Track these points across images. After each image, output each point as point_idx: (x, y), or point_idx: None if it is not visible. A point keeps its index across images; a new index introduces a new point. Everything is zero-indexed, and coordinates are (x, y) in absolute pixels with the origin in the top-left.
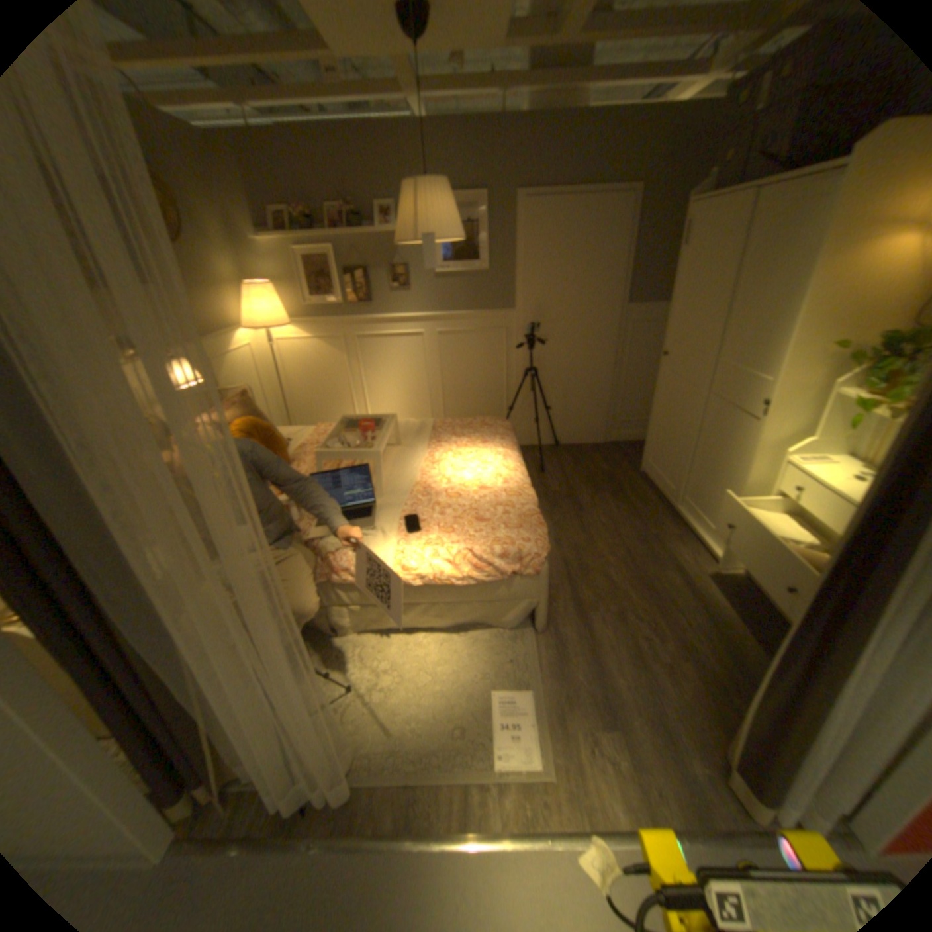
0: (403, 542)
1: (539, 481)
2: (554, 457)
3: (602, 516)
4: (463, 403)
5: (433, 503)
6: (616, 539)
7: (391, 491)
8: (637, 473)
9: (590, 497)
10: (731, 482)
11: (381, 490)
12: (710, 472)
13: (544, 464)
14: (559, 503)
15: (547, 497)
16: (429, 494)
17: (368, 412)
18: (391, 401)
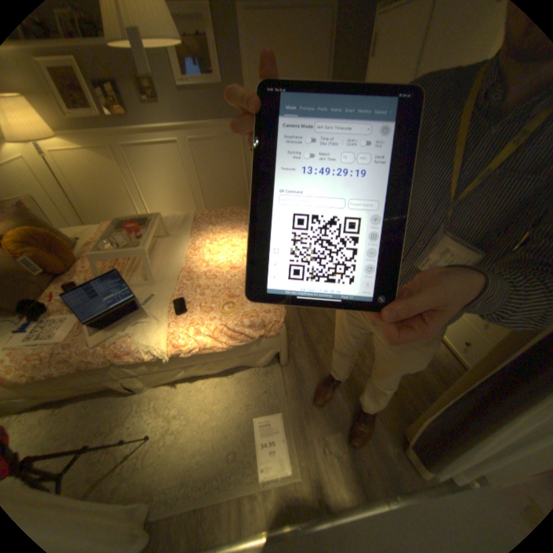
0: (170, 325)
1: None
2: None
3: None
4: (217, 195)
5: (194, 286)
6: None
7: (160, 278)
8: None
9: None
10: None
11: (152, 279)
12: None
13: None
14: None
15: None
16: (191, 278)
17: (145, 207)
18: (162, 197)
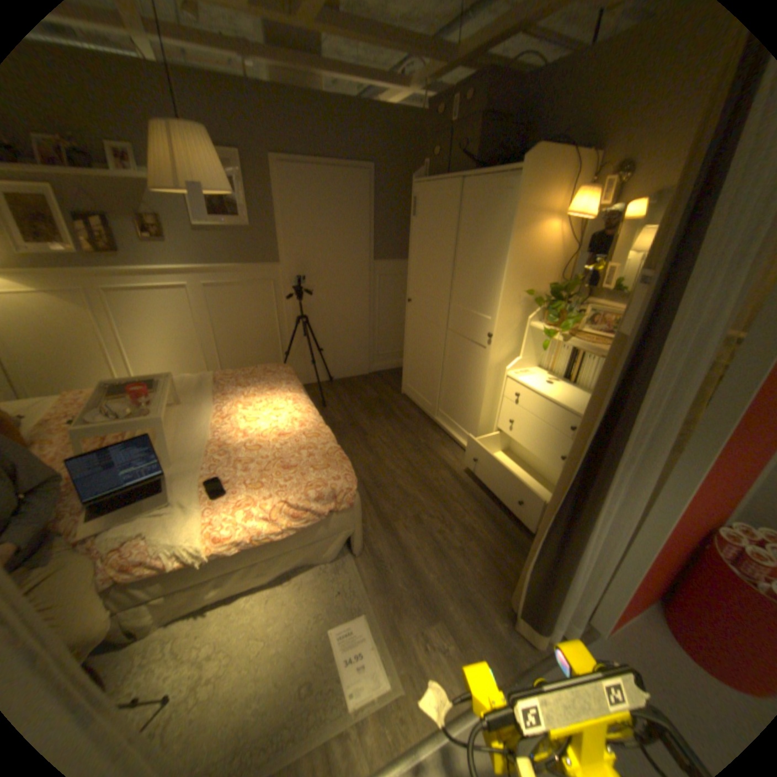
0: (206, 513)
1: (323, 414)
2: (331, 391)
3: (381, 436)
4: (238, 352)
5: (232, 460)
6: (397, 453)
7: (178, 457)
8: (399, 395)
9: (368, 421)
10: (471, 394)
11: (166, 459)
12: (454, 389)
13: (323, 399)
14: (345, 431)
15: (333, 428)
16: (225, 452)
17: (127, 371)
18: (155, 356)
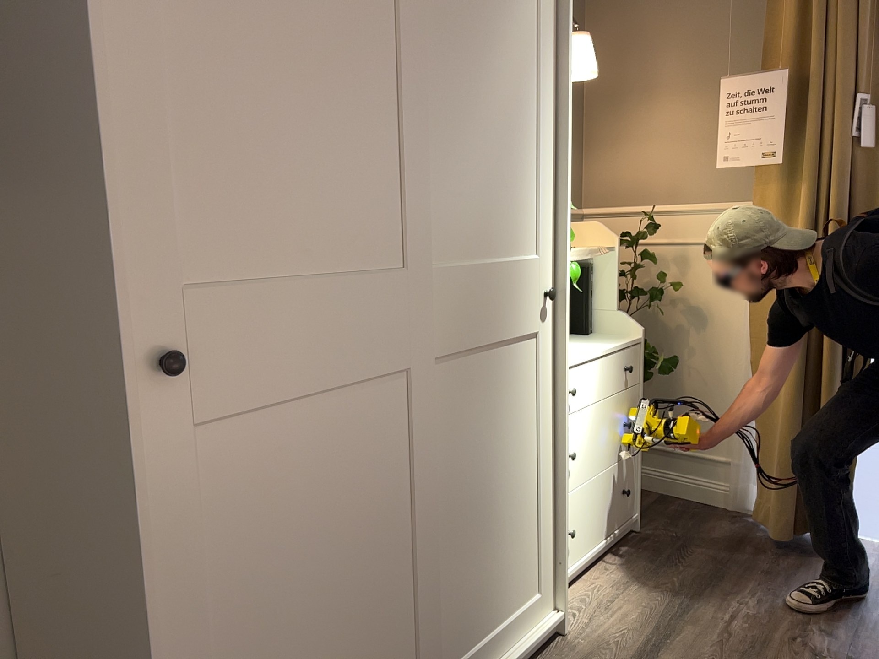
0: None
1: None
2: None
3: None
4: None
5: None
6: None
7: None
8: None
9: None
10: (523, 488)
11: None
12: (477, 534)
13: None
14: None
15: None
16: None
17: None
18: None
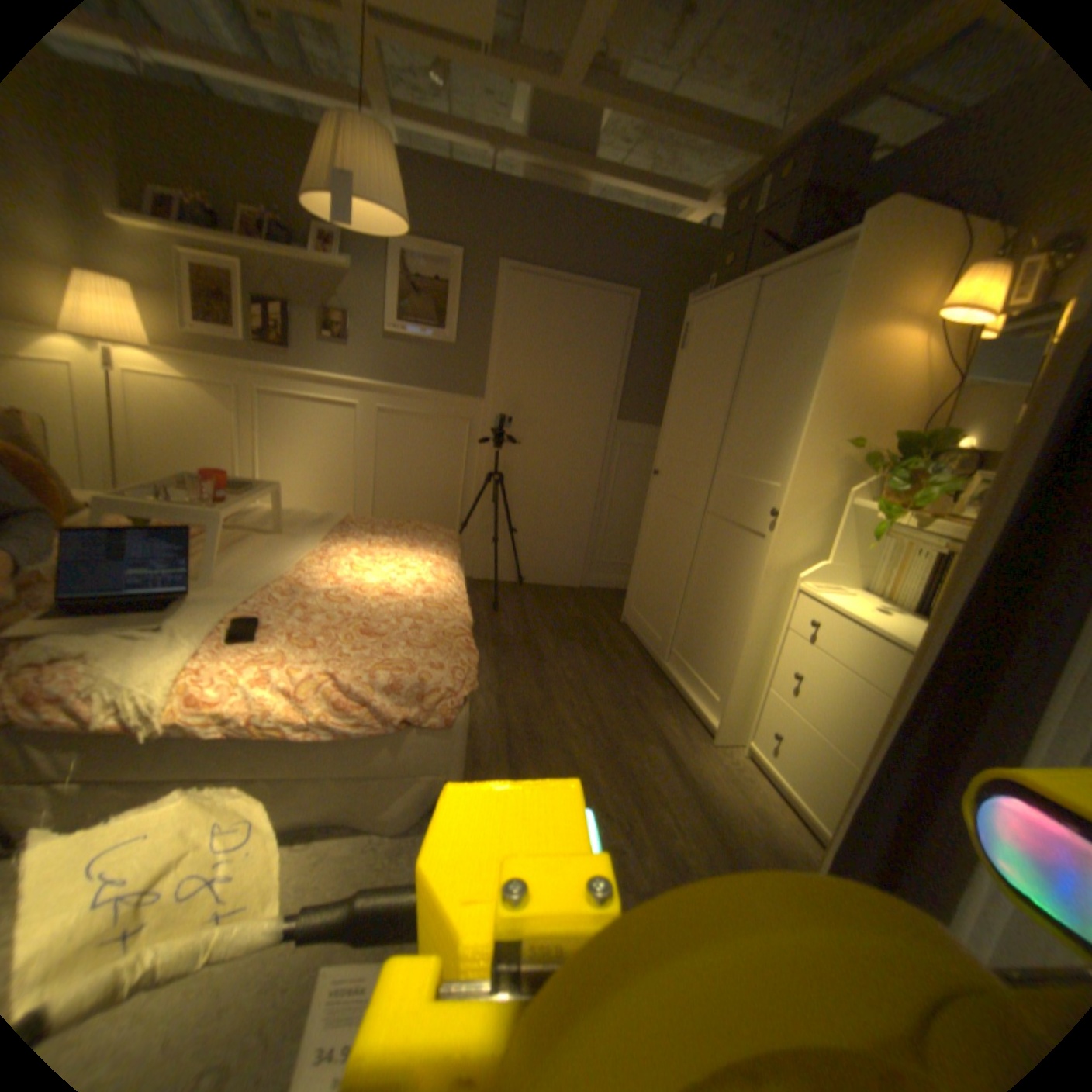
0: (201, 652)
1: (489, 619)
2: (514, 594)
3: (566, 669)
4: (400, 508)
5: (292, 601)
6: (582, 700)
7: (225, 579)
8: (615, 622)
9: (553, 644)
10: (730, 622)
11: (206, 575)
12: (703, 613)
13: (498, 601)
14: (510, 648)
15: (495, 640)
16: (292, 590)
17: None
18: (293, 488)
